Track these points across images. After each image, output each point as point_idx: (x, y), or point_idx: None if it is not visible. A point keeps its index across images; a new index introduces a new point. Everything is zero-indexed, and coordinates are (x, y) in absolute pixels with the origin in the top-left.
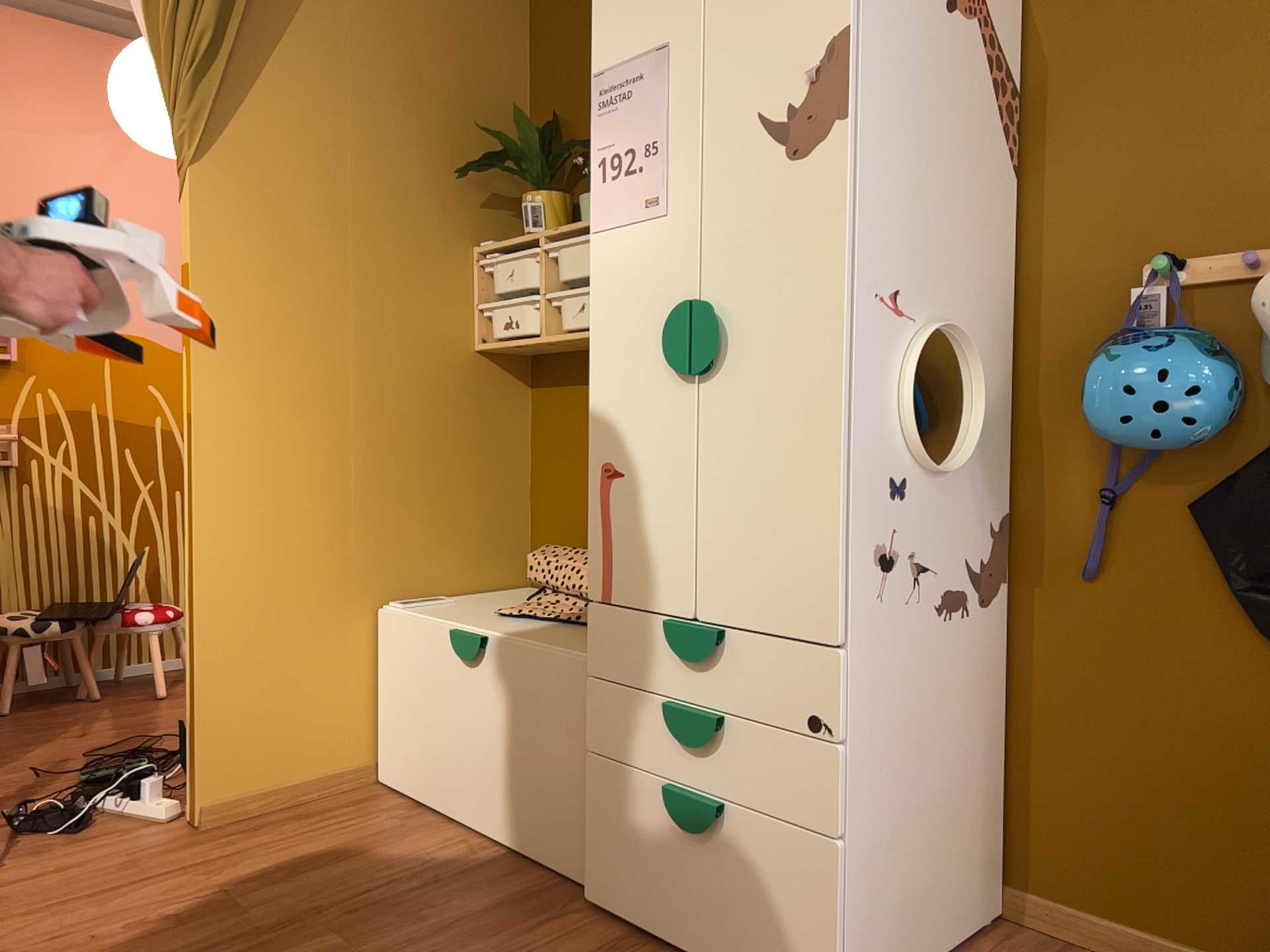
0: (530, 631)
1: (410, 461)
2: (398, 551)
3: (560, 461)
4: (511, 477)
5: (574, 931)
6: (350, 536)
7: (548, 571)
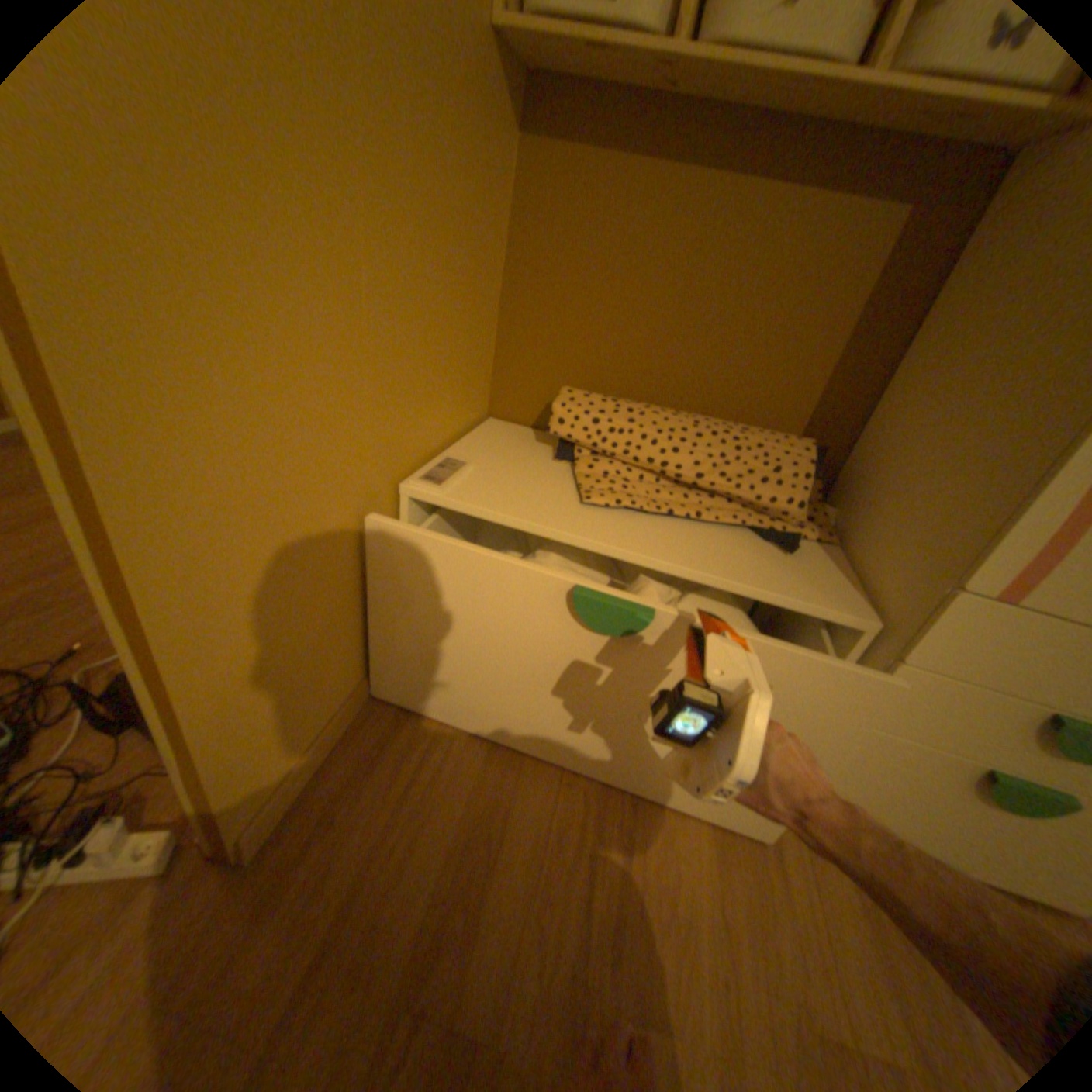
0: (687, 547)
1: (424, 248)
2: (410, 402)
3: (564, 268)
4: (492, 279)
5: (808, 858)
6: (366, 391)
7: (599, 431)
